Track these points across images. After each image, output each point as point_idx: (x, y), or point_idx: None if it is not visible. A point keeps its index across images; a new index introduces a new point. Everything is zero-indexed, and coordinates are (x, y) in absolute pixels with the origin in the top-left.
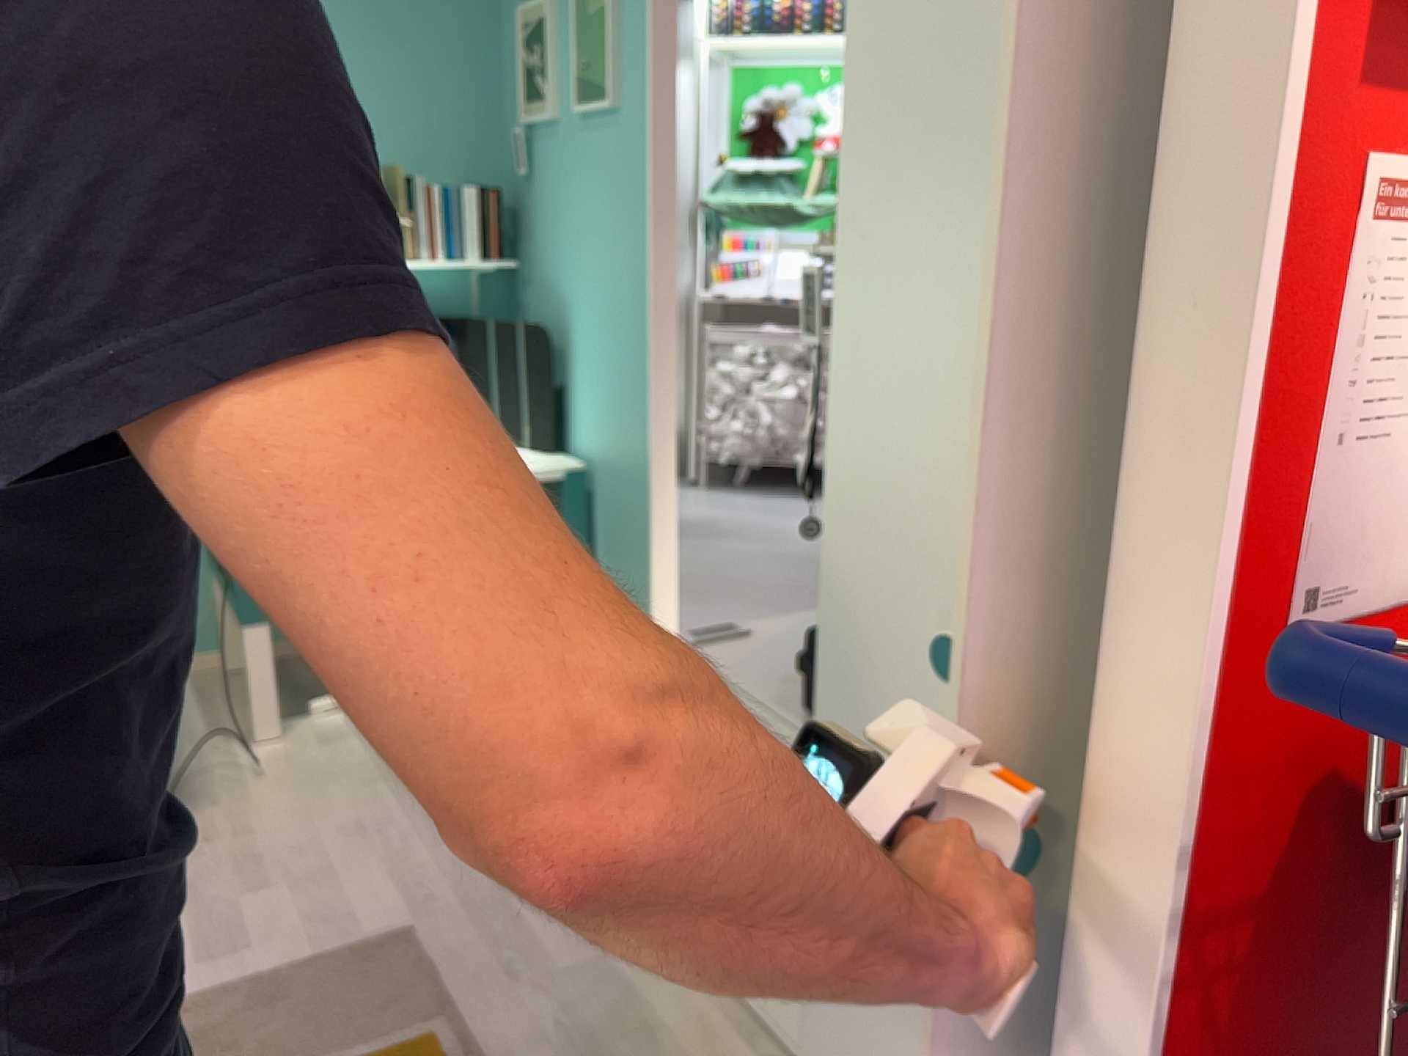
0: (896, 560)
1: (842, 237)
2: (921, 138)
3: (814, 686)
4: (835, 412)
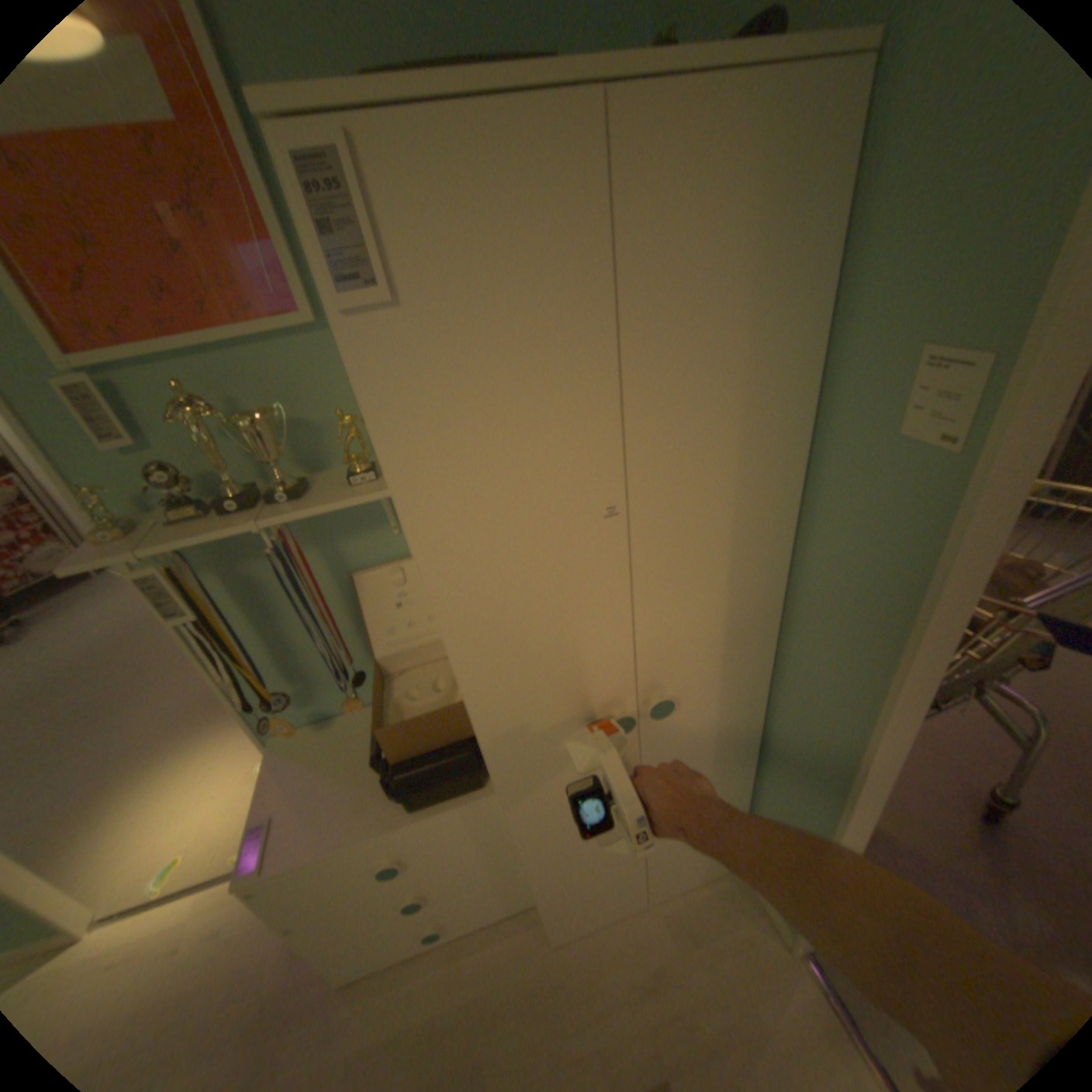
0: (553, 713)
1: (428, 571)
2: (507, 479)
3: (413, 801)
4: (463, 676)
